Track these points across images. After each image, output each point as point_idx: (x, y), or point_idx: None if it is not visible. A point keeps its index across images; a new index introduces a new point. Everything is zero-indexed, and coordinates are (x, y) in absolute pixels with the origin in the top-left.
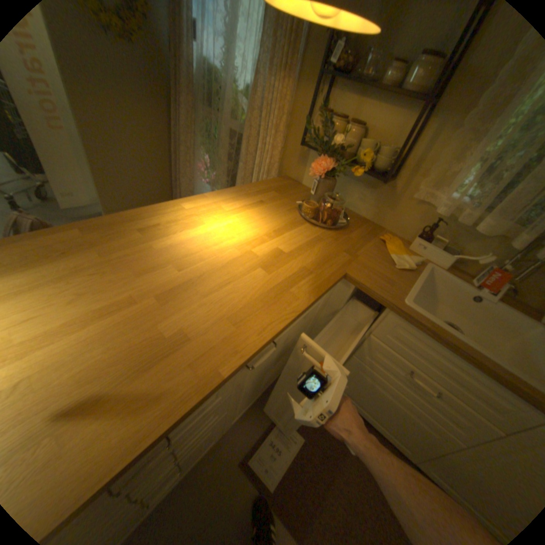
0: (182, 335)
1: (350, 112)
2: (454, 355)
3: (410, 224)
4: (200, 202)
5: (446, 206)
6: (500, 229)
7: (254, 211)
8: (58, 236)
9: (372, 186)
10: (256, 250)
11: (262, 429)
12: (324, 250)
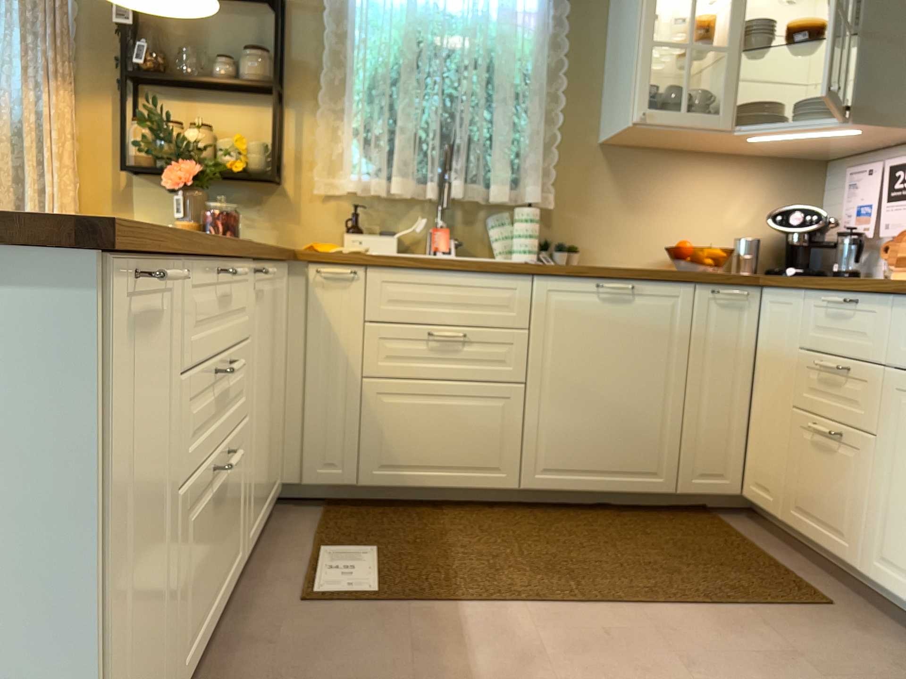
0: None
1: (183, 123)
2: (441, 275)
3: (328, 231)
4: None
5: (351, 182)
6: (409, 185)
7: None
8: None
9: (256, 203)
10: None
11: (299, 568)
12: None
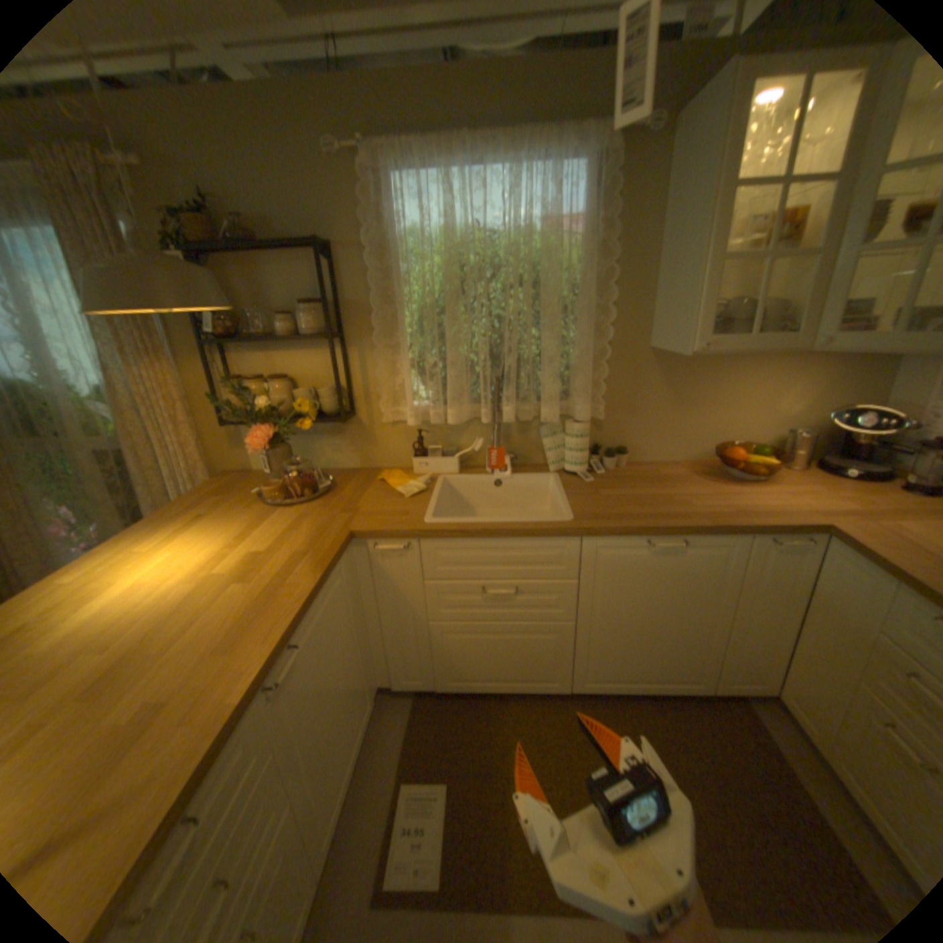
0: (150, 706)
1: (263, 370)
2: (491, 540)
3: (400, 449)
4: (90, 563)
5: (410, 417)
6: (463, 415)
7: (191, 531)
8: None
9: (337, 432)
10: (218, 570)
11: (380, 826)
12: (314, 523)
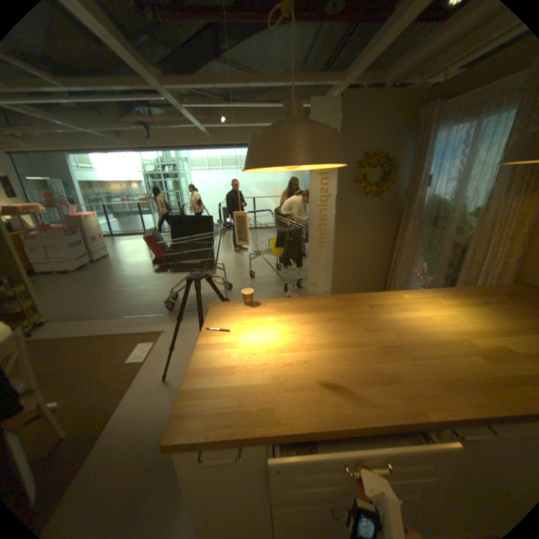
0: (397, 377)
1: None
2: None
3: None
4: (418, 295)
5: None
6: None
7: (477, 309)
8: (325, 300)
9: None
10: (477, 342)
11: None
12: None
